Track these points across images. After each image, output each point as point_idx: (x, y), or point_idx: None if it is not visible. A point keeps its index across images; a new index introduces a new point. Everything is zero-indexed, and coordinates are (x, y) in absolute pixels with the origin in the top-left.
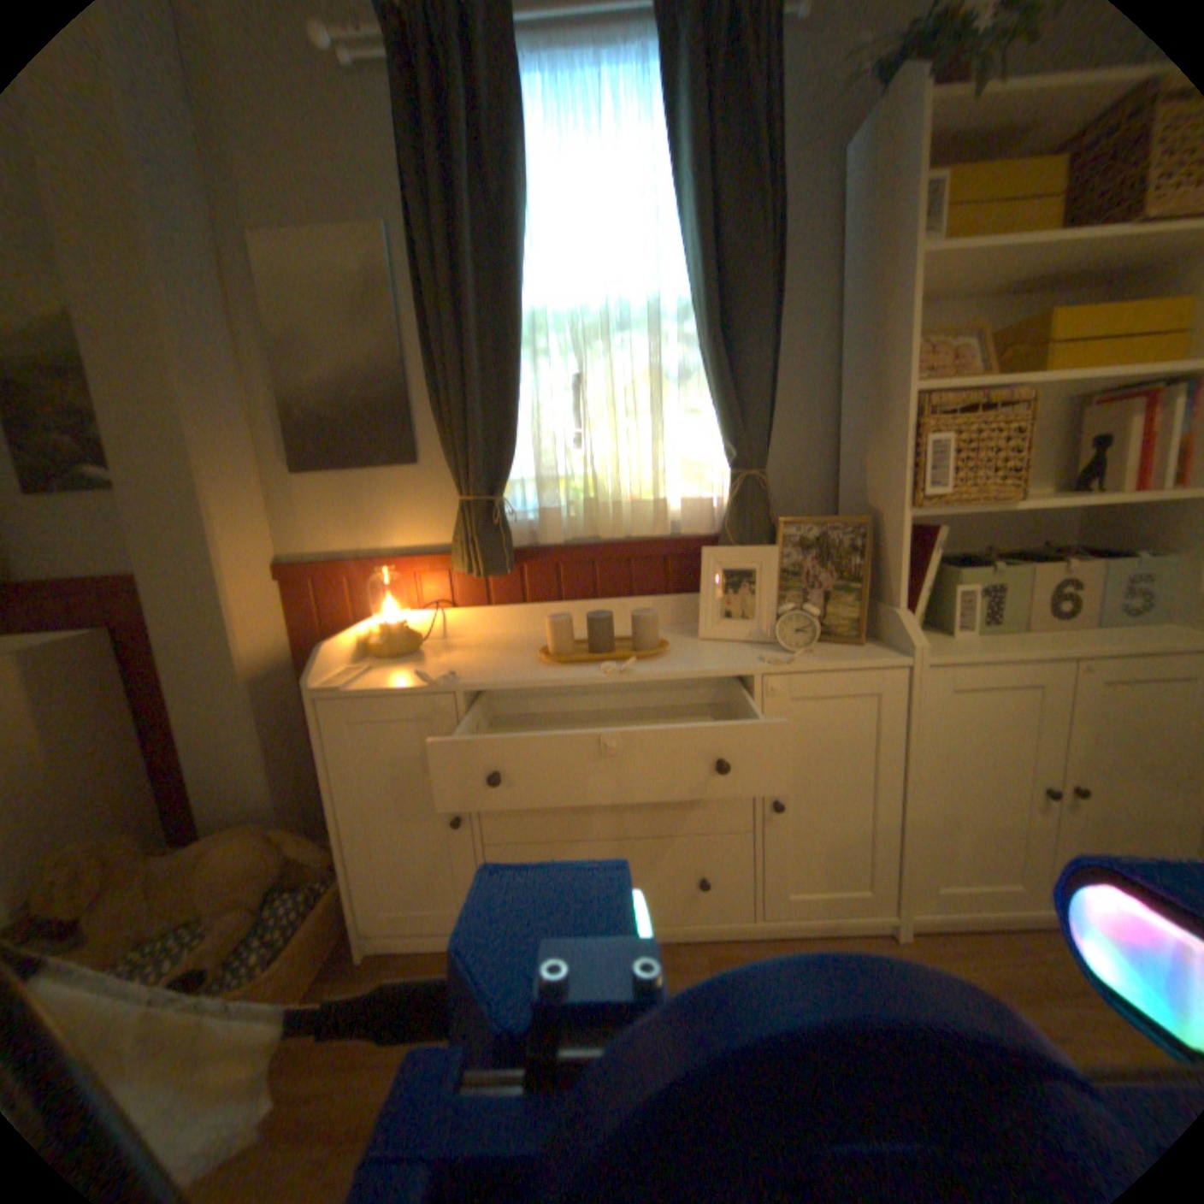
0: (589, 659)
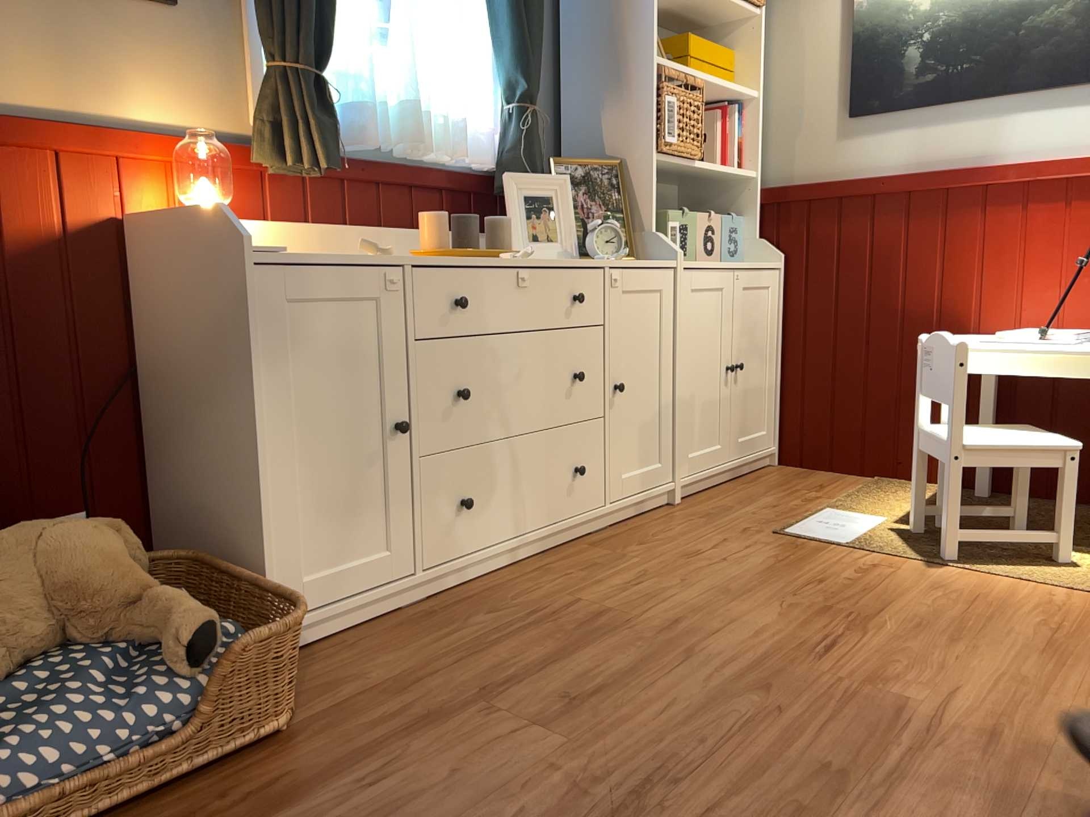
0: (479, 252)
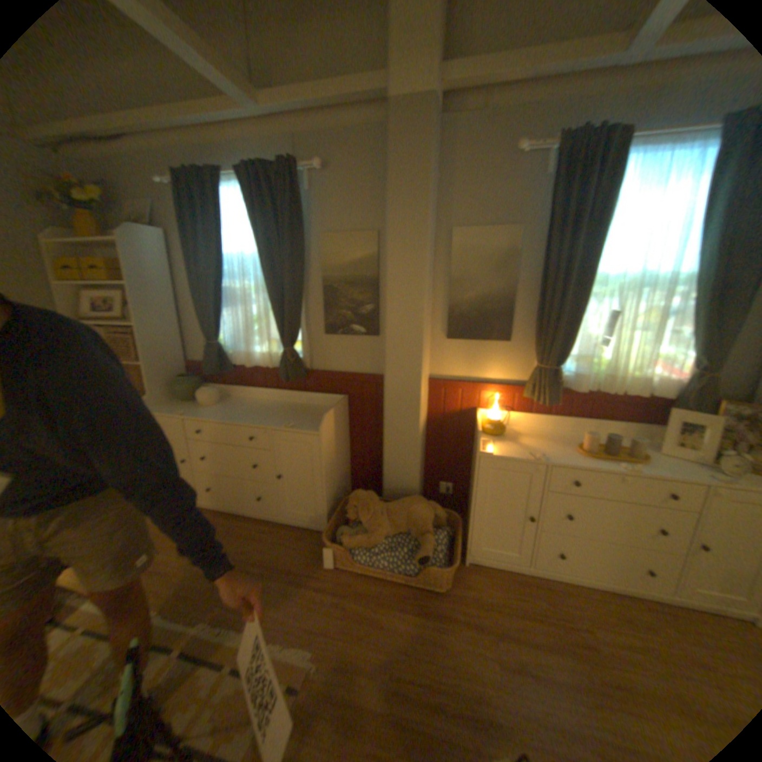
0: (610, 458)
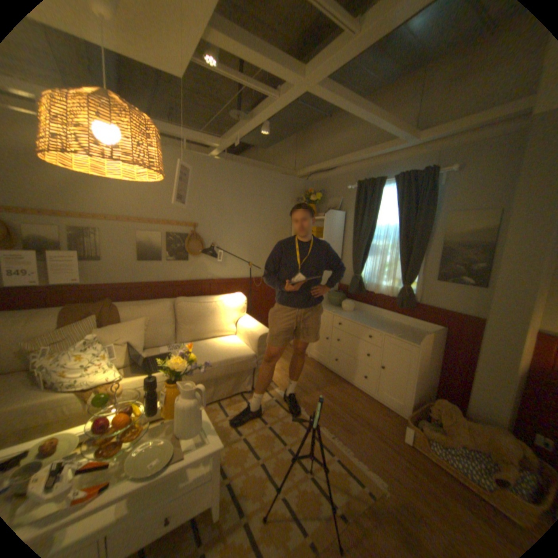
0: None
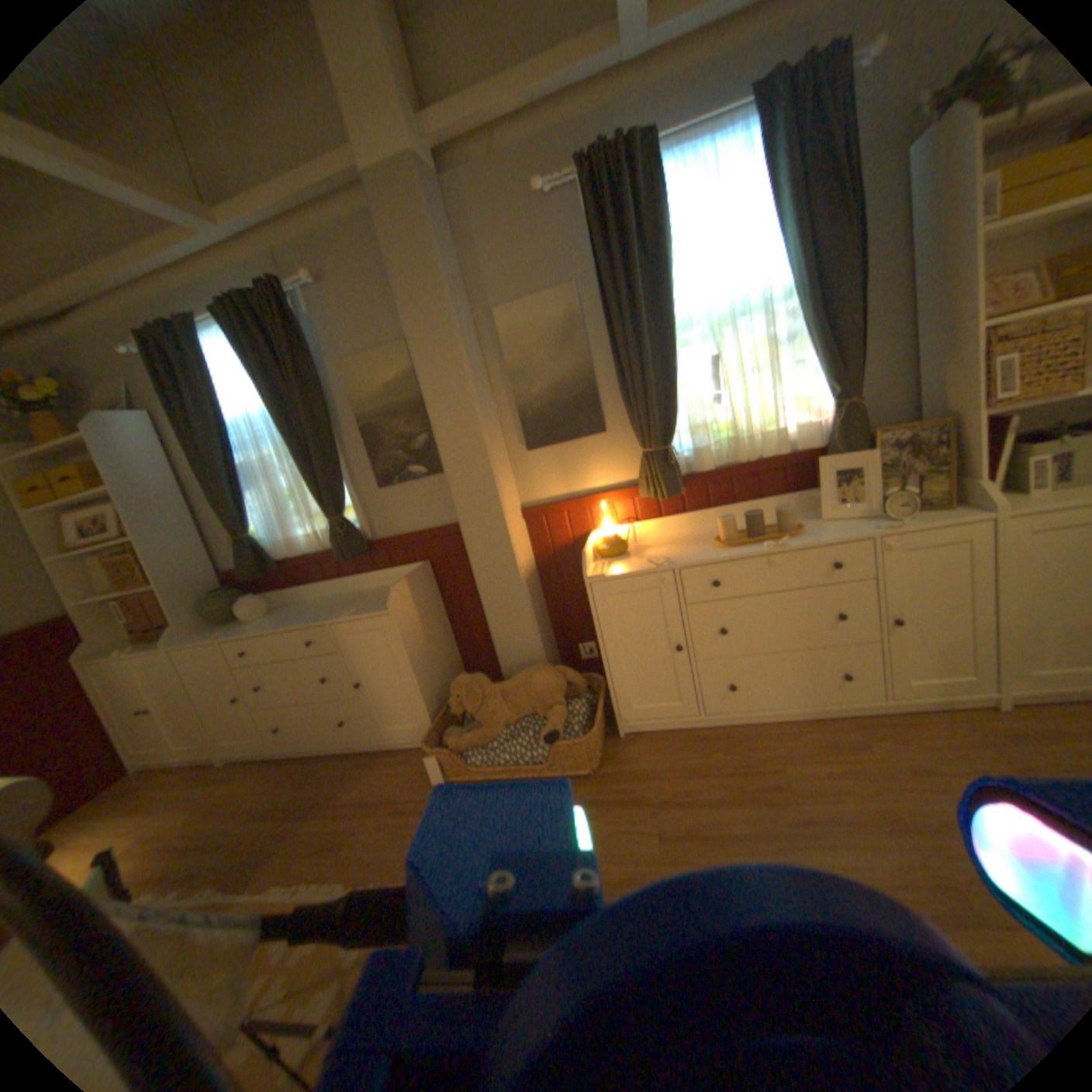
0: (751, 540)
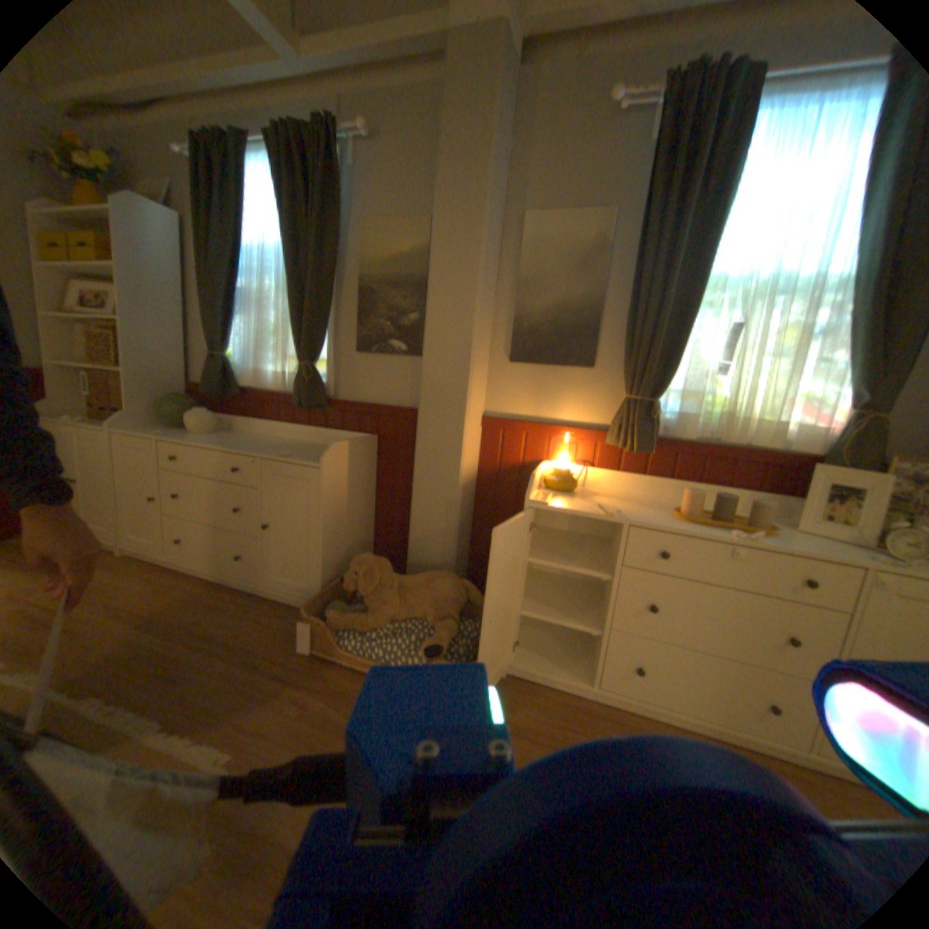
0: (718, 525)
